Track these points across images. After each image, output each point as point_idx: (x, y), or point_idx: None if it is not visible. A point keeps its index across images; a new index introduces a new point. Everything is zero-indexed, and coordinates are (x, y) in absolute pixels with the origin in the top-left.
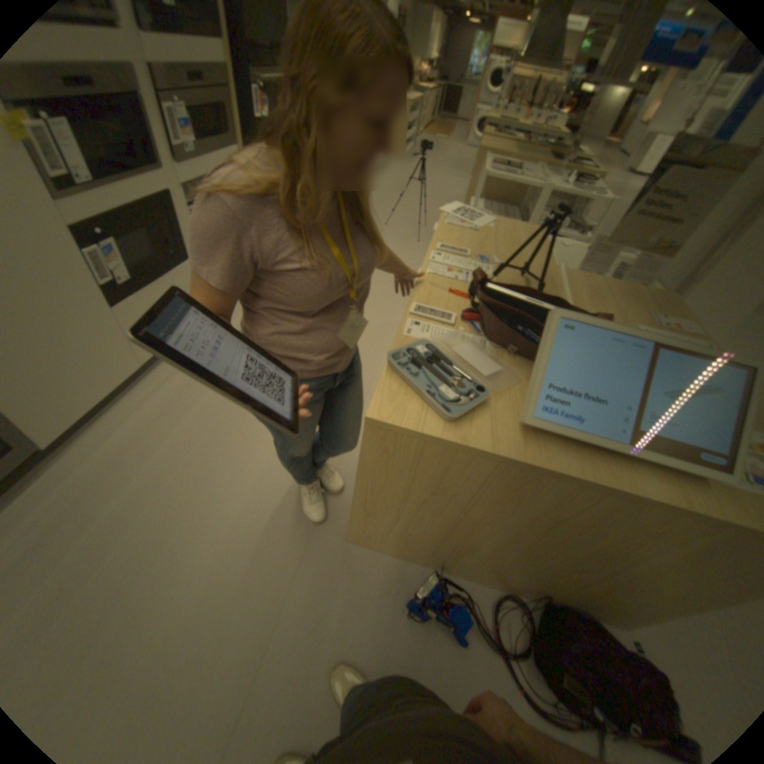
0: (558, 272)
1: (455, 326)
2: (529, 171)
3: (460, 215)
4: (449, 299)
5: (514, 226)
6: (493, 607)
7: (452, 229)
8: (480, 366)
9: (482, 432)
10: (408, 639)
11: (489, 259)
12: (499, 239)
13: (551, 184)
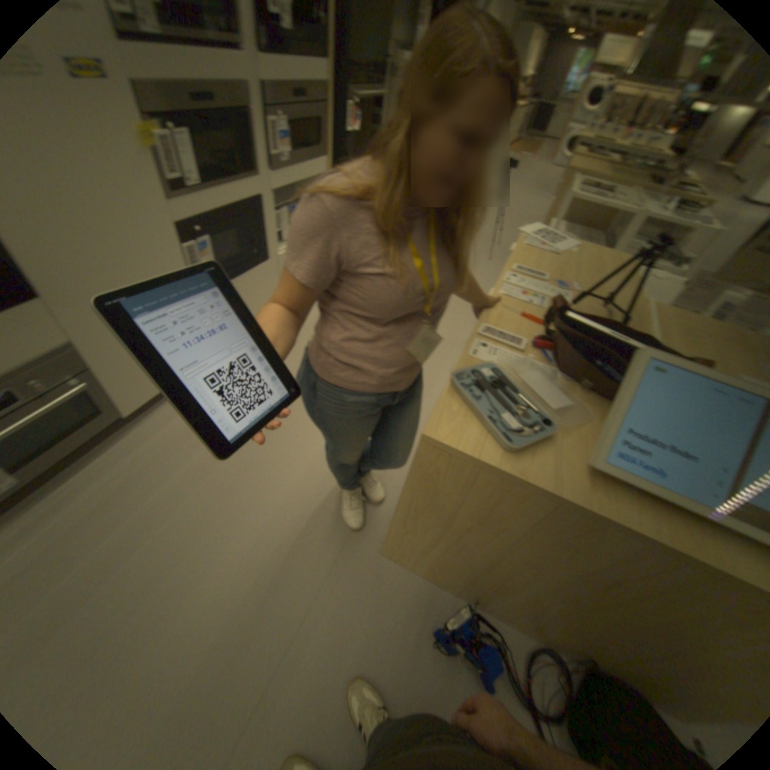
0: (647, 306)
1: (526, 352)
2: (623, 194)
3: (541, 237)
4: (521, 323)
5: (601, 252)
6: (528, 658)
7: (532, 251)
8: (549, 398)
9: (545, 469)
10: (432, 671)
11: (570, 286)
12: (583, 265)
13: (647, 209)
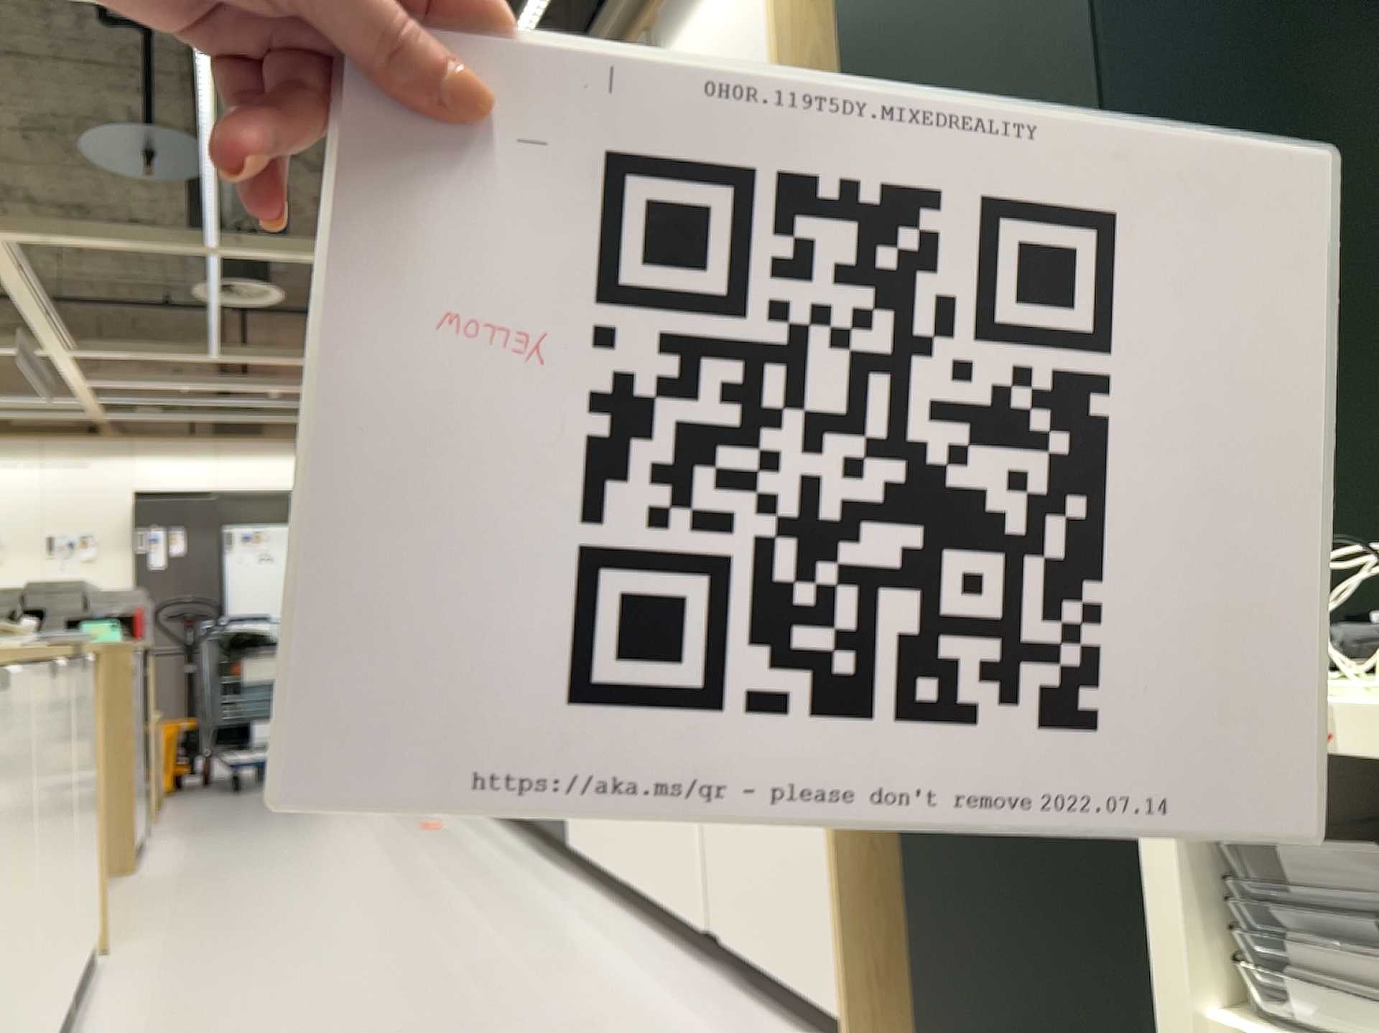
0: None
1: None
2: None
3: None
4: None
5: None
6: None
7: None
8: None
9: None
10: None
11: None
12: None
13: None
